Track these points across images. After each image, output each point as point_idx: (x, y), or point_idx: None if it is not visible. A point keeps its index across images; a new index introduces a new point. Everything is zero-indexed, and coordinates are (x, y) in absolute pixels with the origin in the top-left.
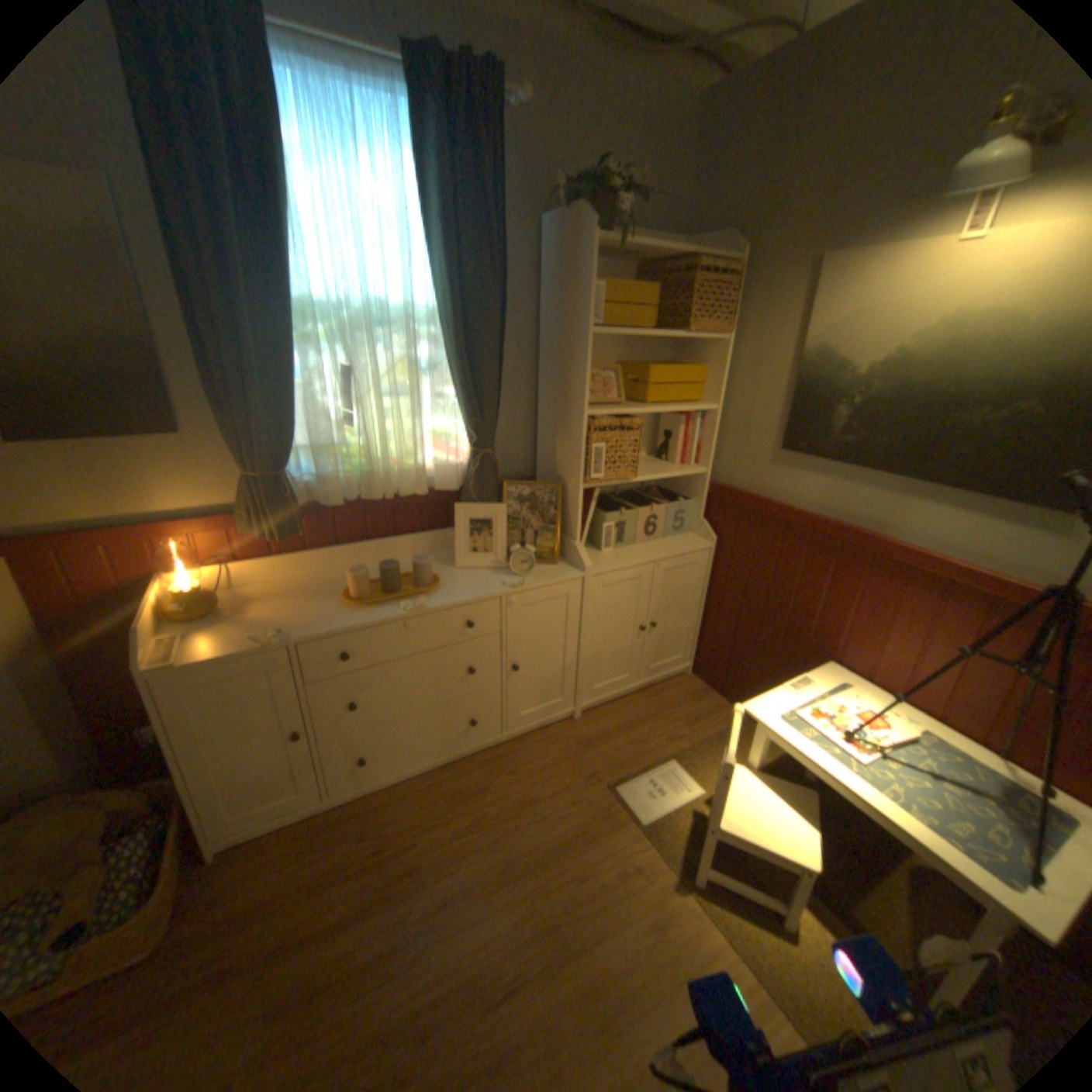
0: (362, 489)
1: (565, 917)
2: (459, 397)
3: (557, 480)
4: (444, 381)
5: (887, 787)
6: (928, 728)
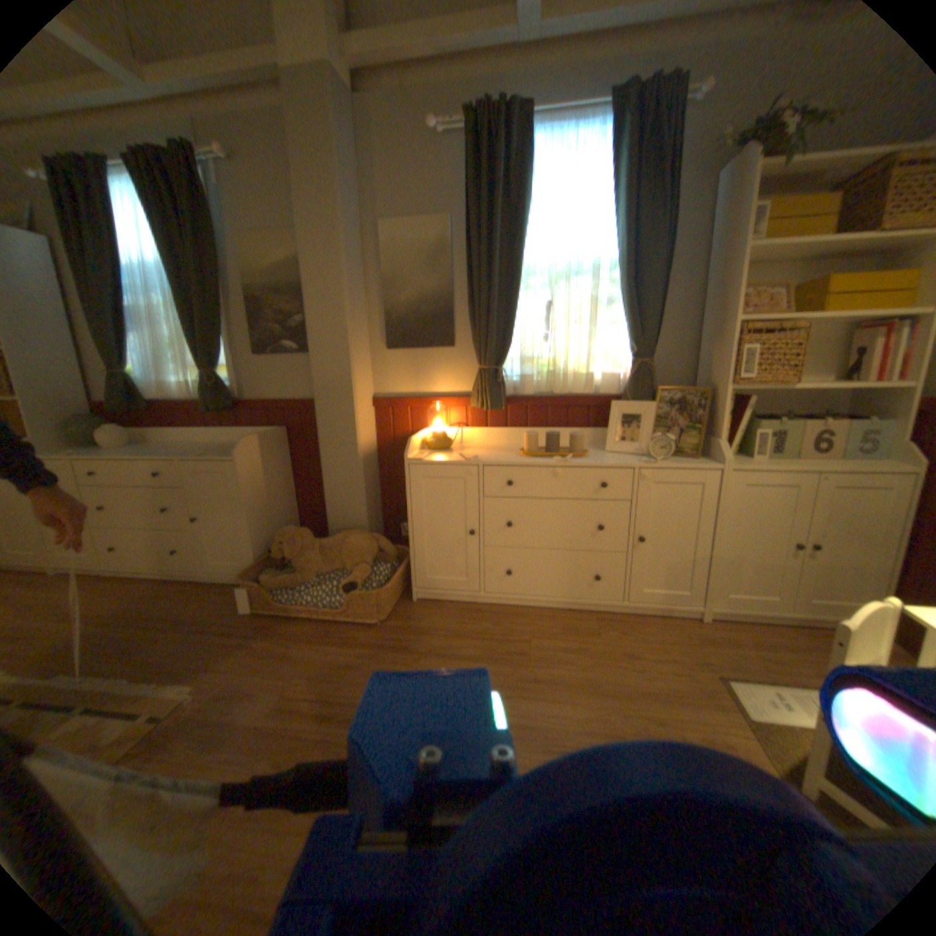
0: (547, 387)
1: (636, 737)
2: (627, 318)
3: (711, 387)
4: (617, 309)
5: None
6: None
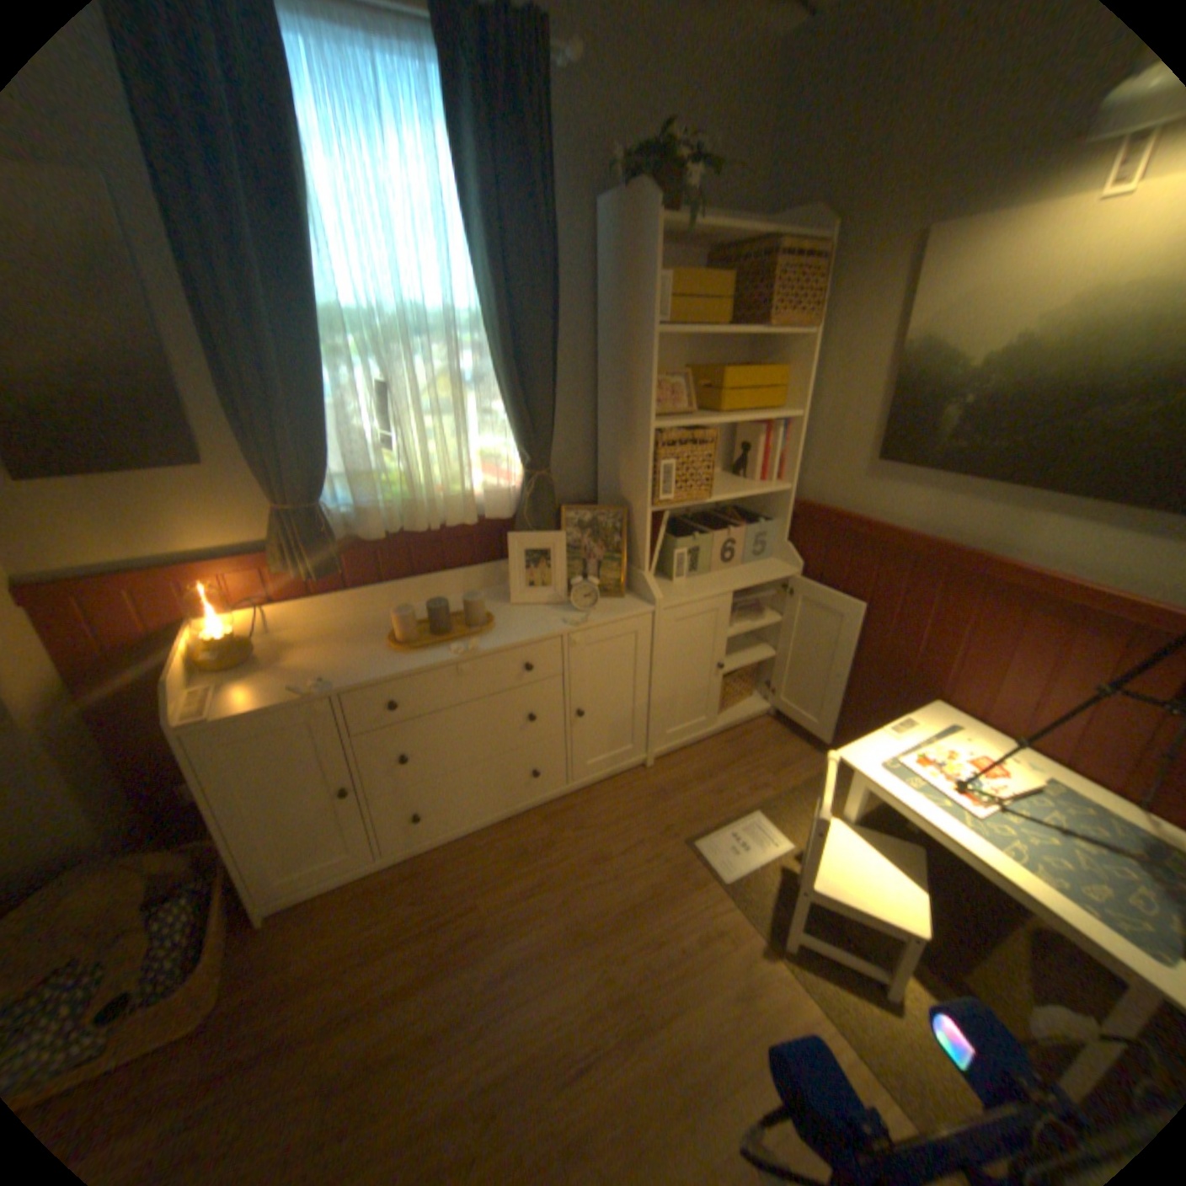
0: (405, 519)
1: (642, 984)
2: (509, 411)
3: (621, 502)
4: (492, 394)
5: (1008, 844)
6: (1054, 775)
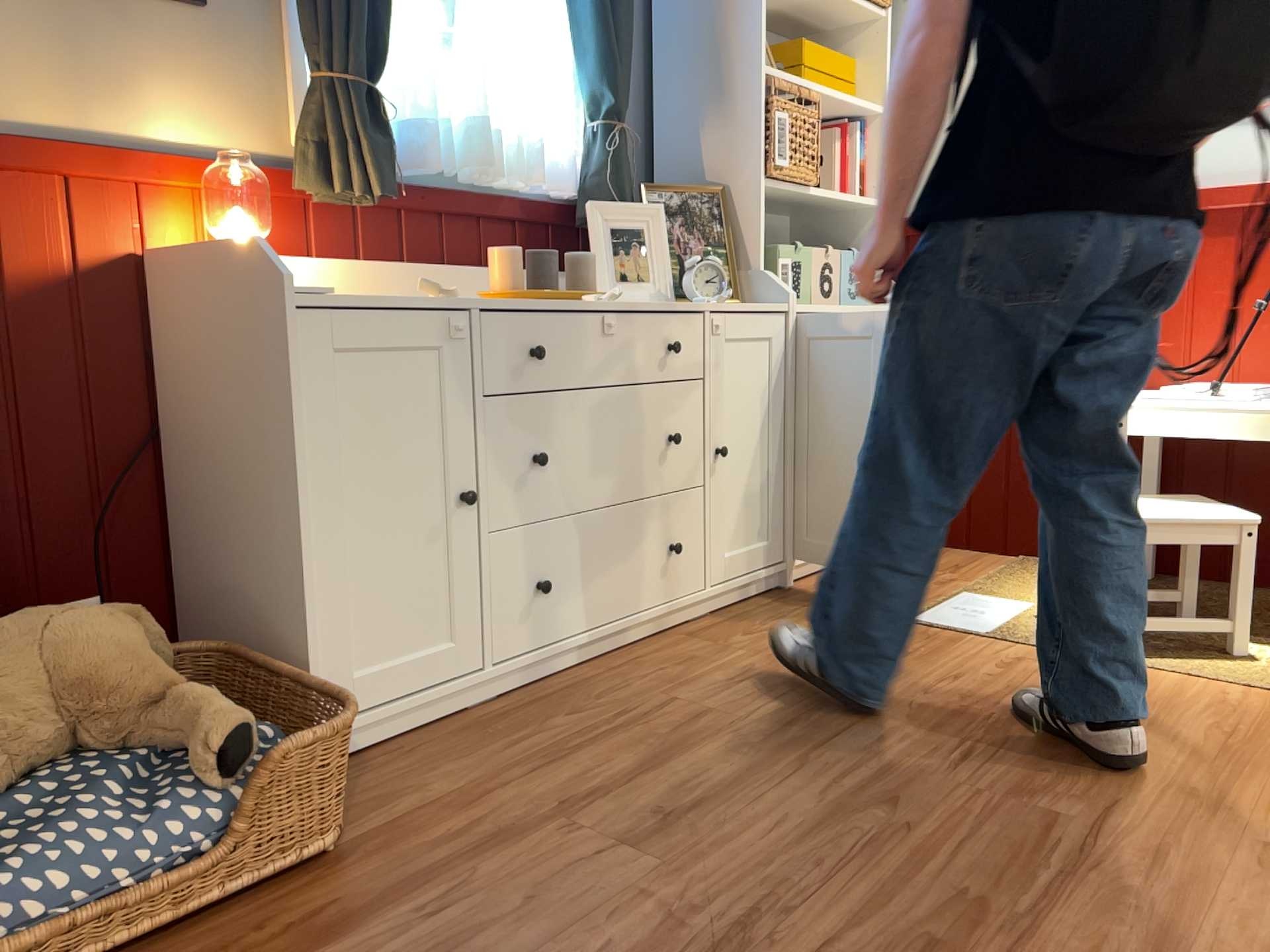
0: (457, 161)
1: (966, 699)
2: (586, 38)
3: (708, 191)
4: (557, 18)
5: None
6: None
